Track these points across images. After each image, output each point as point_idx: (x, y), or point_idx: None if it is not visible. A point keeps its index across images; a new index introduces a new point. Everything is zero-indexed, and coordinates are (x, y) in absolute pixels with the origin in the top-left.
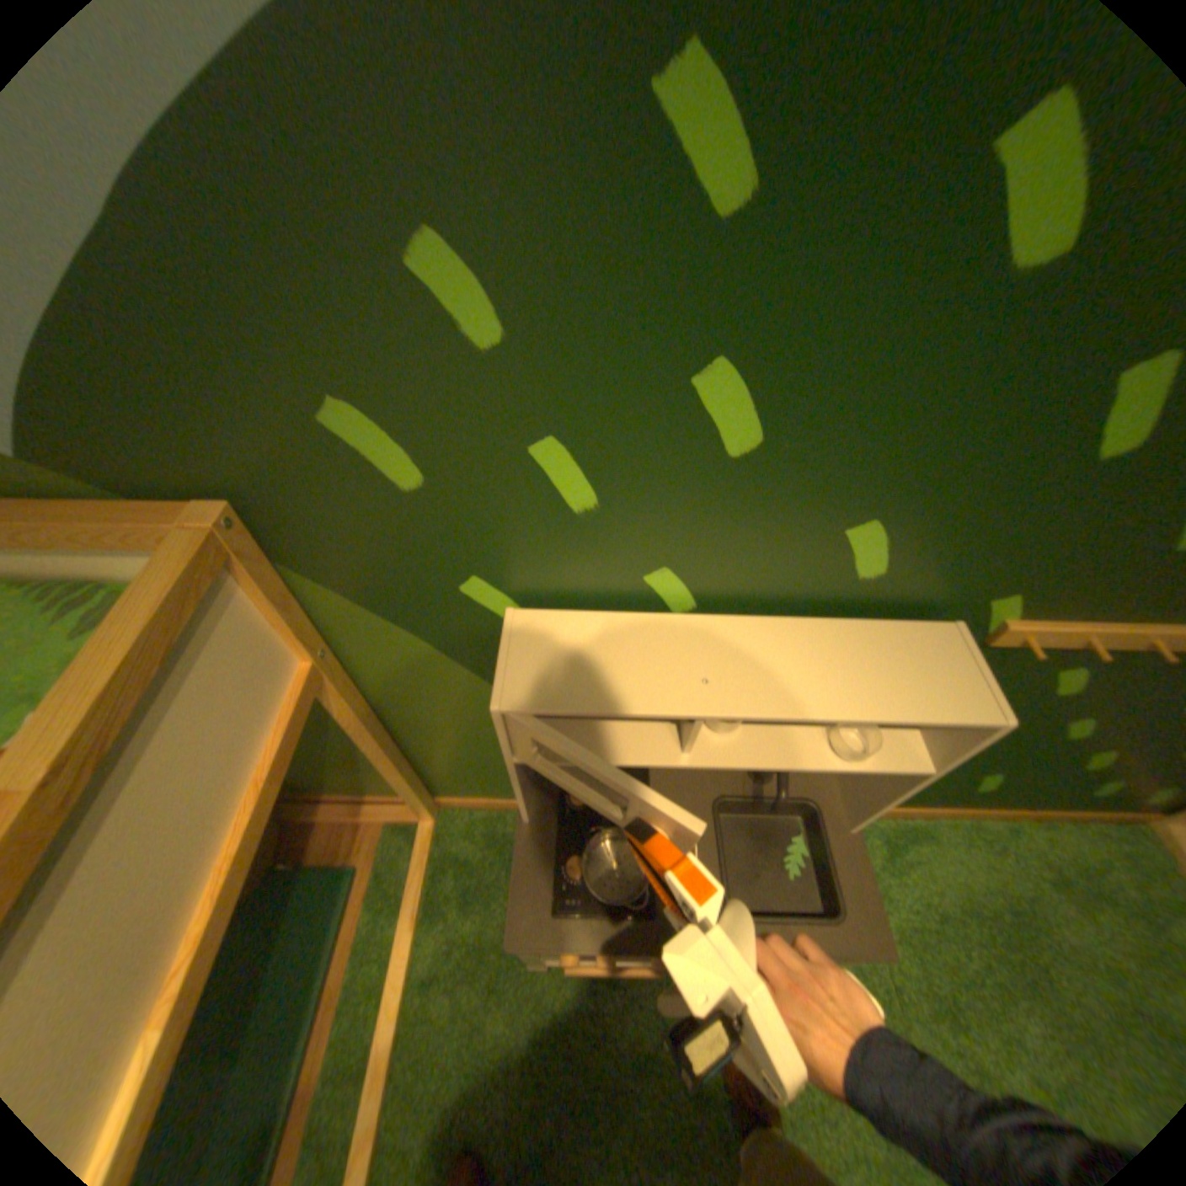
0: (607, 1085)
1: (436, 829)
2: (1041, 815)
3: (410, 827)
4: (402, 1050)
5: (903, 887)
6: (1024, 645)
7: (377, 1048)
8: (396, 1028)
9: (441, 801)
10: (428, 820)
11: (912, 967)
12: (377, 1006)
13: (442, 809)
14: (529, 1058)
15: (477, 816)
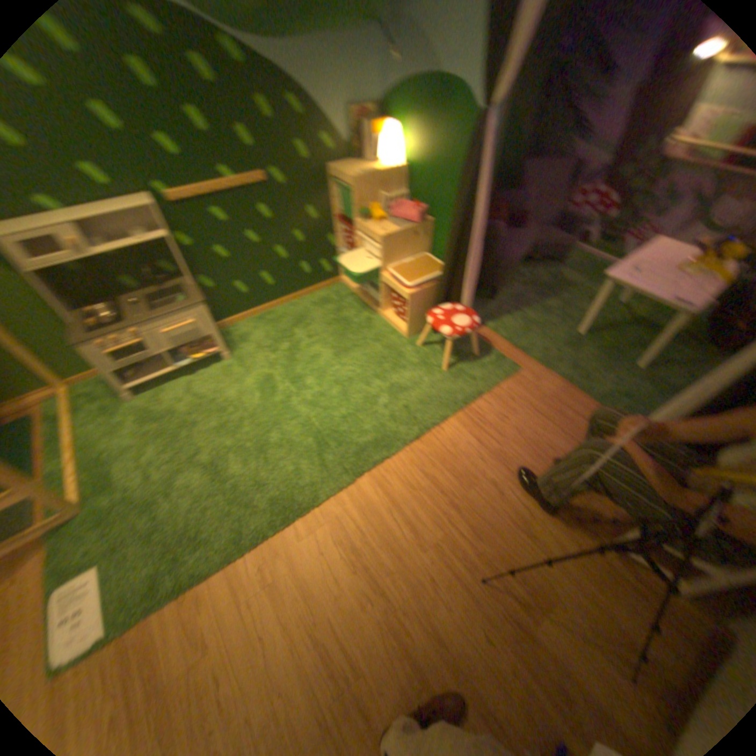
0: (164, 411)
1: (65, 392)
2: (302, 290)
3: (51, 397)
4: (75, 443)
5: (263, 326)
6: (171, 198)
7: (61, 444)
8: (69, 439)
9: (62, 381)
10: (57, 388)
11: (267, 341)
12: (58, 441)
13: (66, 386)
14: (131, 420)
15: (85, 382)
